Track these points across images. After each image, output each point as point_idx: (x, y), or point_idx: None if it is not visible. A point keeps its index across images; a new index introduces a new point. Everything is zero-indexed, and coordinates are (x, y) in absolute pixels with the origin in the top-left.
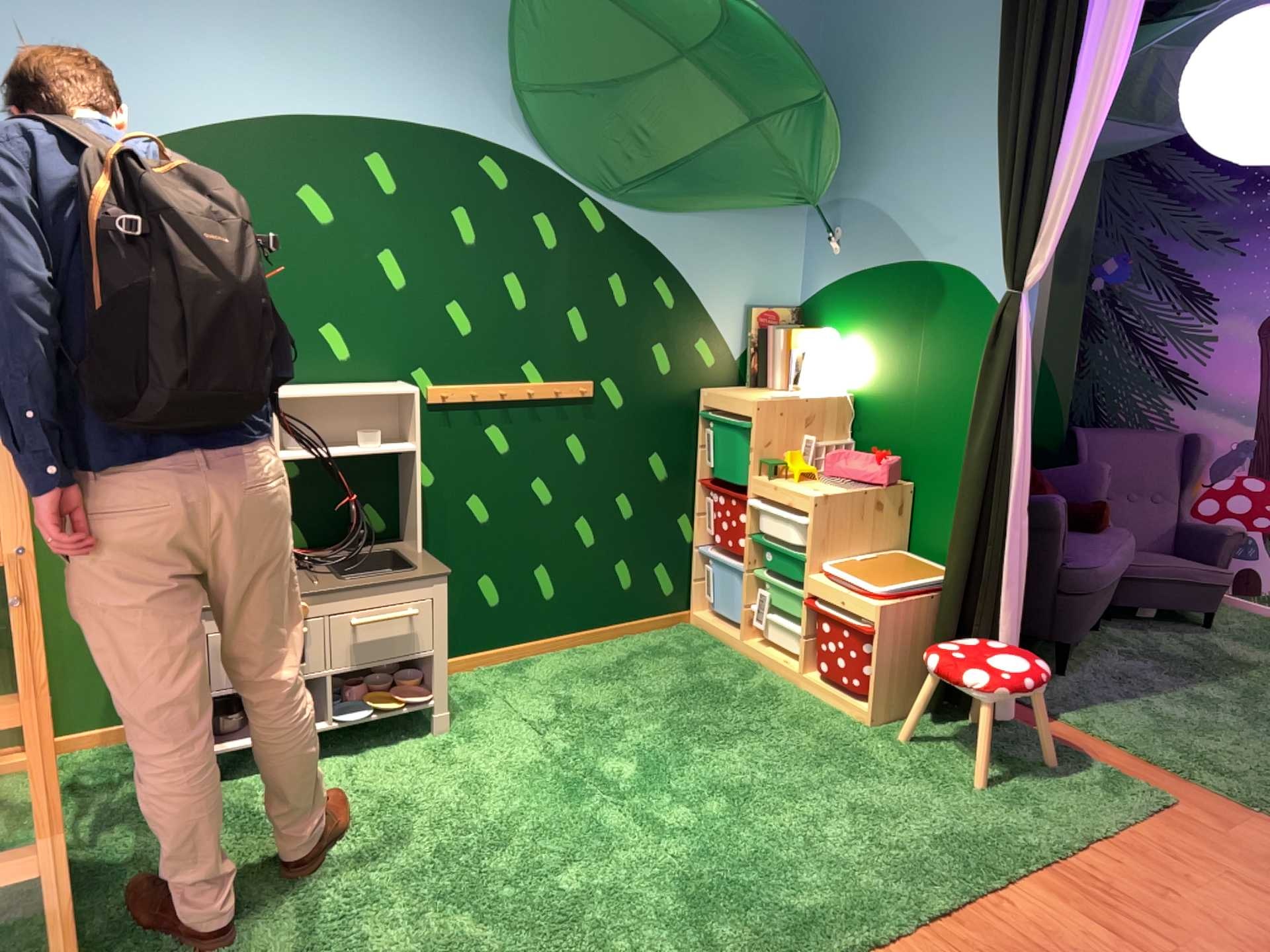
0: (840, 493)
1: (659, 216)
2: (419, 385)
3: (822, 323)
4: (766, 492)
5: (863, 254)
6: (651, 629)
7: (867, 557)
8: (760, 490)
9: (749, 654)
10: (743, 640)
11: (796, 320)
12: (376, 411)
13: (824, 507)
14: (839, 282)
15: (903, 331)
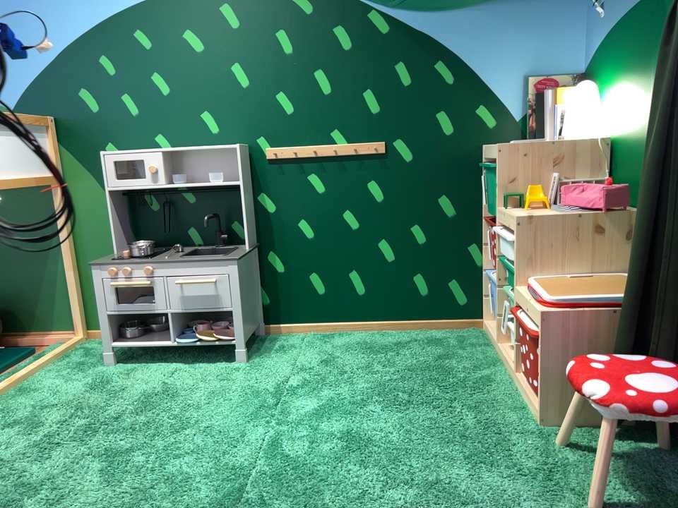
0: (554, 216)
1: (435, 11)
2: (258, 146)
3: (597, 78)
4: (503, 219)
5: (619, 2)
6: (447, 329)
7: (587, 277)
8: (501, 218)
9: (500, 356)
10: (499, 345)
11: (581, 82)
12: (229, 162)
13: (534, 227)
14: (606, 36)
15: (644, 61)
